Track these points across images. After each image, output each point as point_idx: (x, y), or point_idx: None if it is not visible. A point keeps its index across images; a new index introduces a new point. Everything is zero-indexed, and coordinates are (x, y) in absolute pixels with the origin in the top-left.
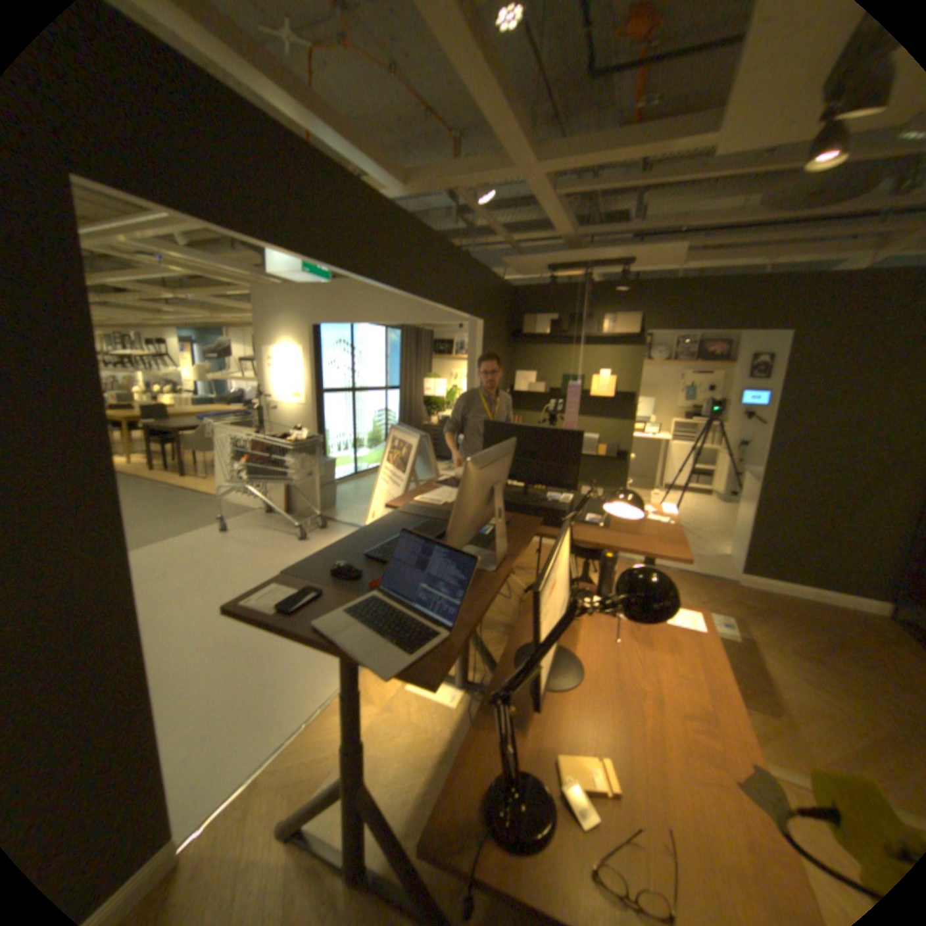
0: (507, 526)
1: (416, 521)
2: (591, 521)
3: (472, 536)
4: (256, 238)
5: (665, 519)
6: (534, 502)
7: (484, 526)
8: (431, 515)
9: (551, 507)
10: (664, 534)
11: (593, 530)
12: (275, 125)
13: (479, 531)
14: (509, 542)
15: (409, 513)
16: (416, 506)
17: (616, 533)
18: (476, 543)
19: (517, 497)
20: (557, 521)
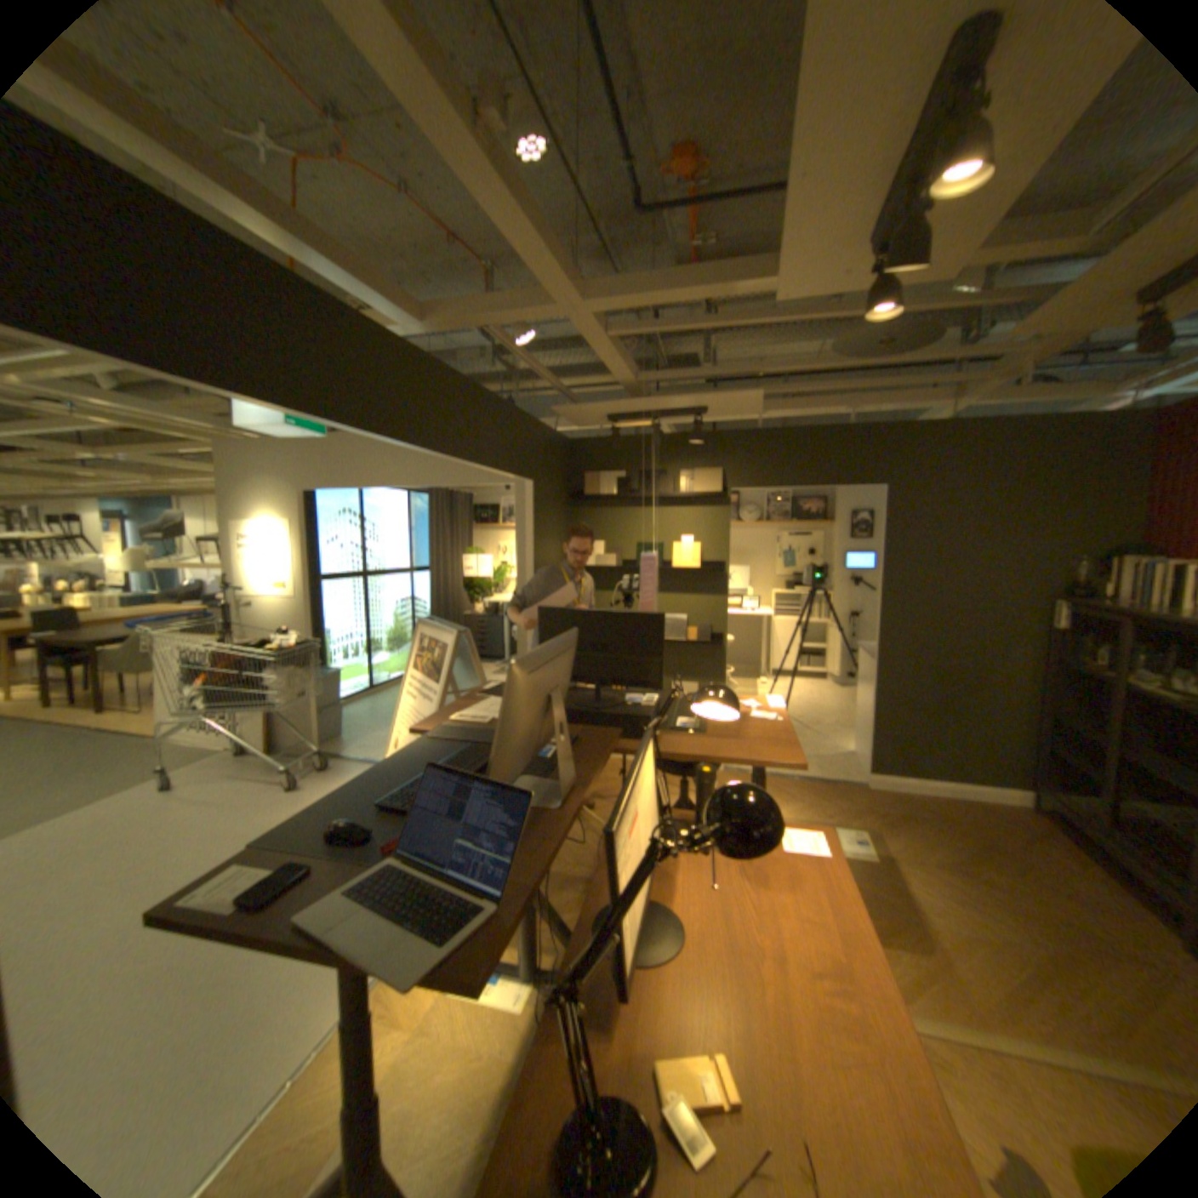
0: (577, 744)
1: (453, 749)
2: (684, 726)
3: (529, 762)
4: (213, 383)
5: (772, 715)
6: (611, 708)
7: (545, 746)
8: (474, 738)
9: (632, 712)
10: (772, 735)
11: (687, 738)
12: (242, 246)
13: (537, 754)
14: (579, 765)
15: (444, 738)
16: (454, 727)
17: (714, 738)
18: (536, 771)
19: (589, 703)
20: (641, 730)
